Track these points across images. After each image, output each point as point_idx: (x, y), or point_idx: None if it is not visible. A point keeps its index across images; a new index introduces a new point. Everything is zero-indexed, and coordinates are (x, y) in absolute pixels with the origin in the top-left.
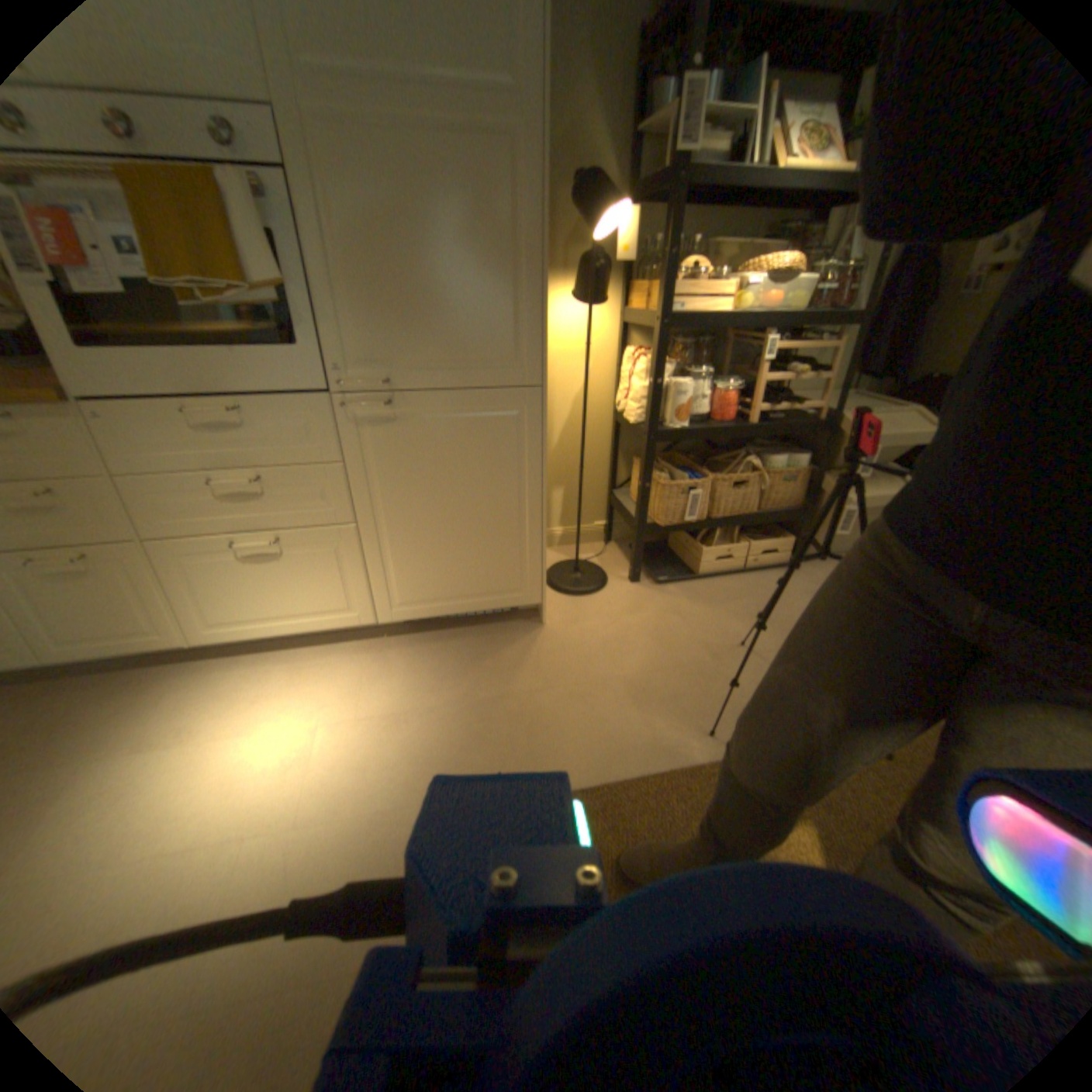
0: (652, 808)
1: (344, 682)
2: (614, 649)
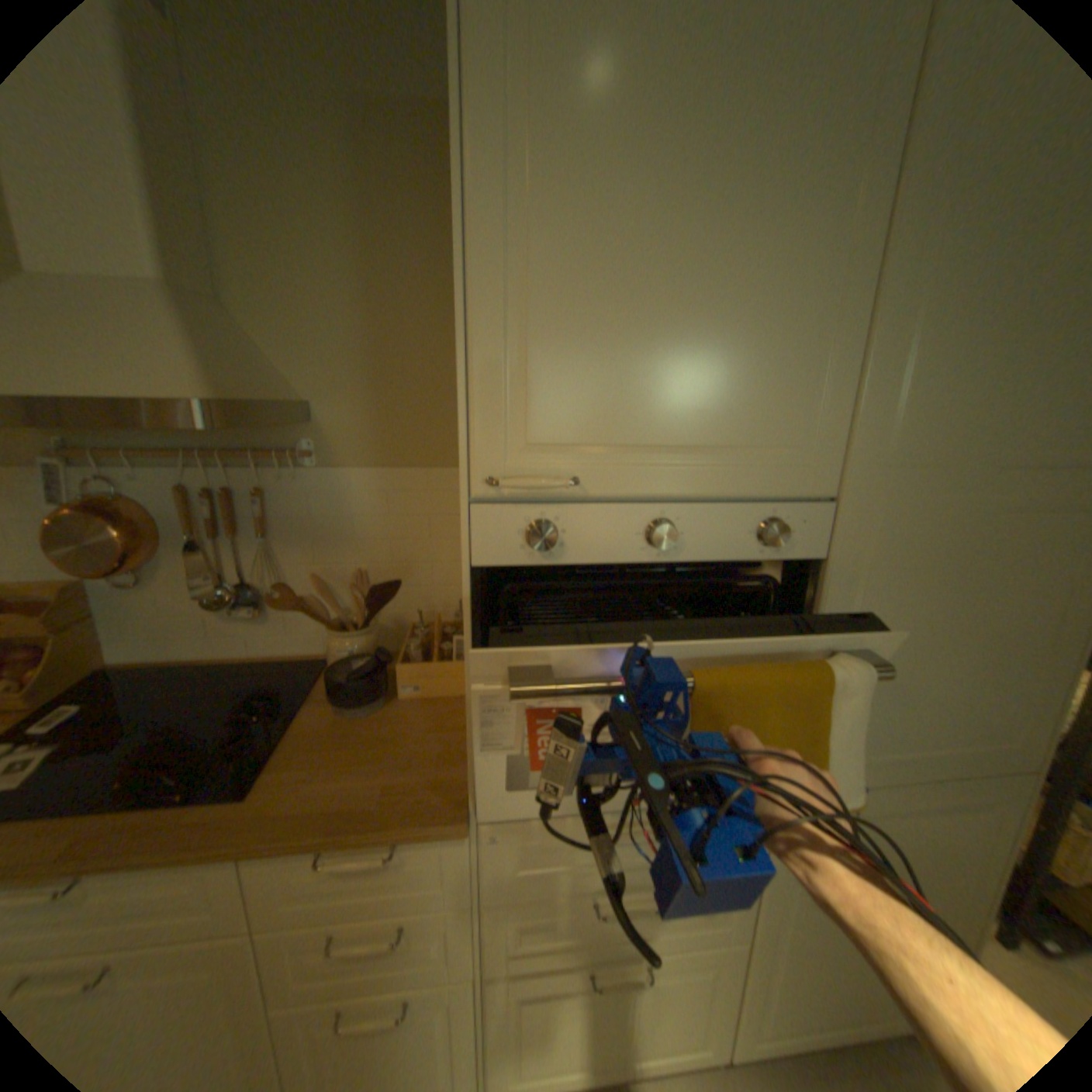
0: None
1: None
2: None
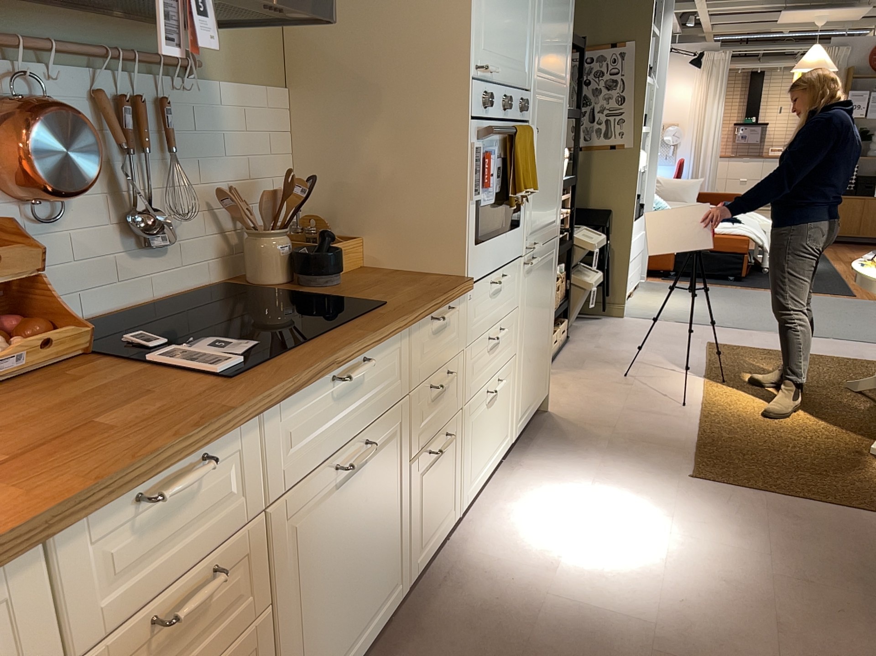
0: (713, 429)
1: (542, 481)
2: (593, 401)
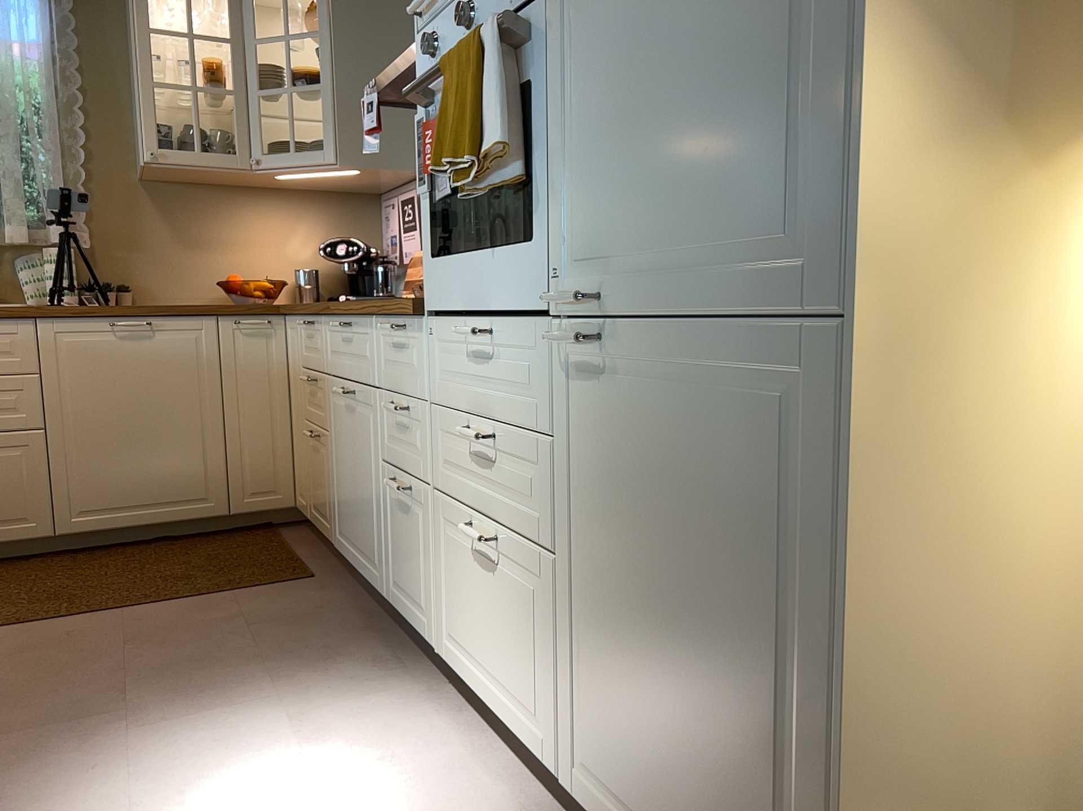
0: None
1: None
2: None
